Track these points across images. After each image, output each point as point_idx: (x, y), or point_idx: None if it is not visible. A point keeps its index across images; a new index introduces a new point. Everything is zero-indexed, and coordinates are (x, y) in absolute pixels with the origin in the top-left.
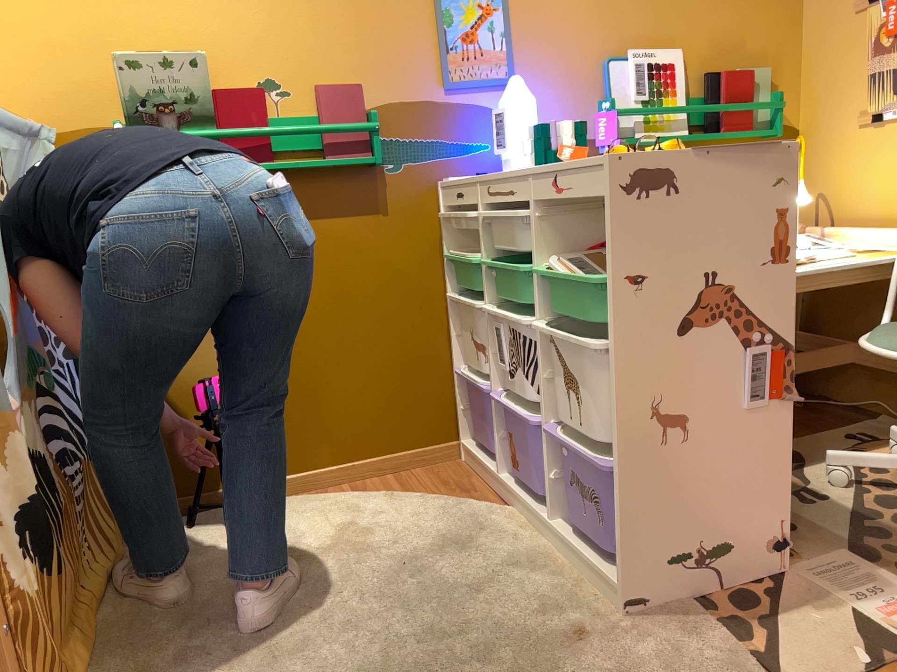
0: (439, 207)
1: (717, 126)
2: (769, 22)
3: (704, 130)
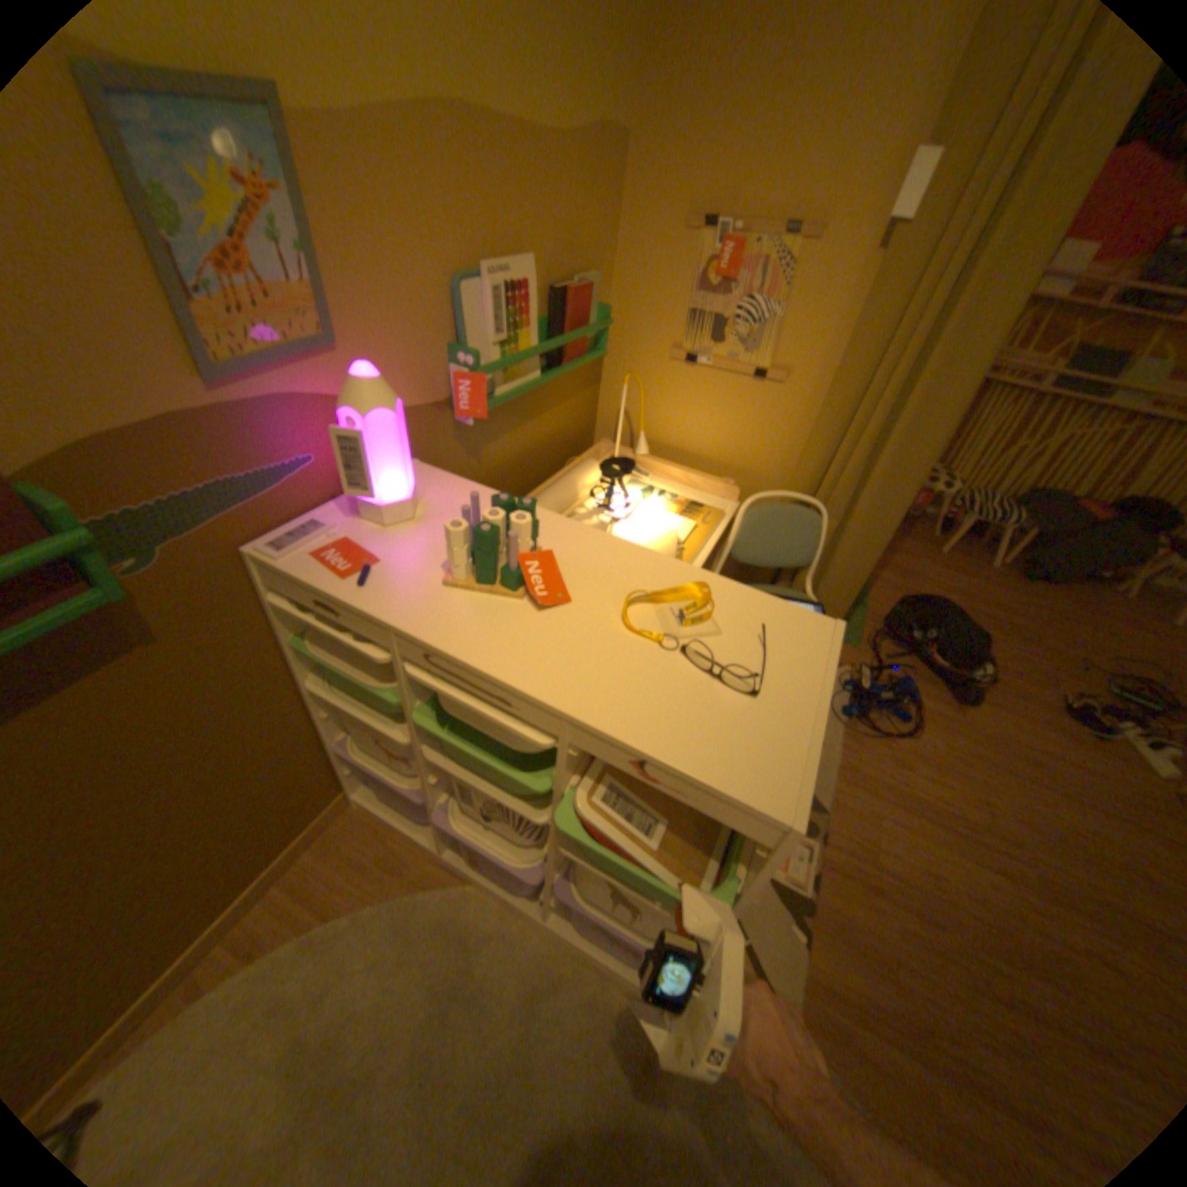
0: (254, 583)
1: (562, 354)
2: (601, 205)
3: (546, 355)
